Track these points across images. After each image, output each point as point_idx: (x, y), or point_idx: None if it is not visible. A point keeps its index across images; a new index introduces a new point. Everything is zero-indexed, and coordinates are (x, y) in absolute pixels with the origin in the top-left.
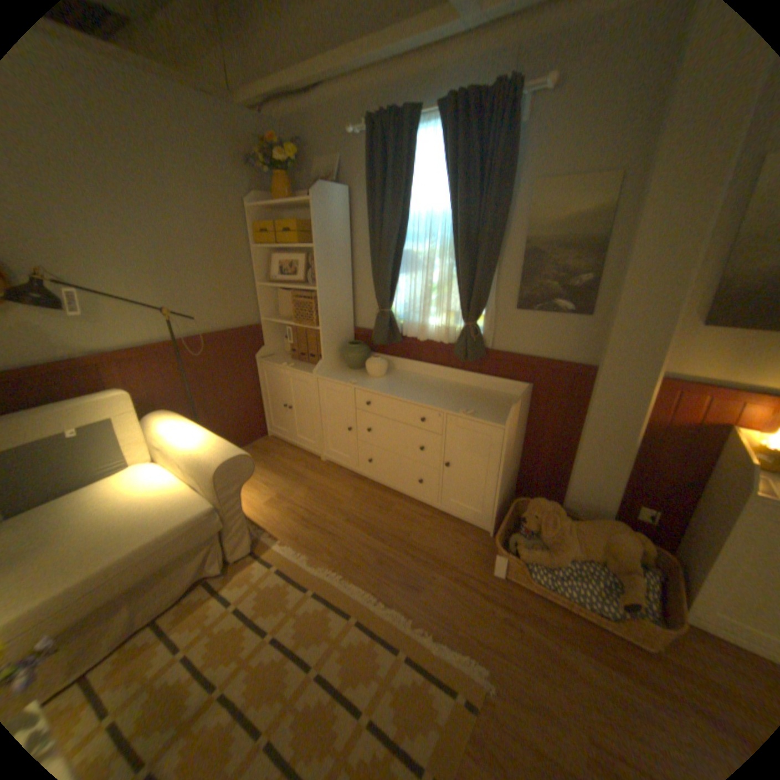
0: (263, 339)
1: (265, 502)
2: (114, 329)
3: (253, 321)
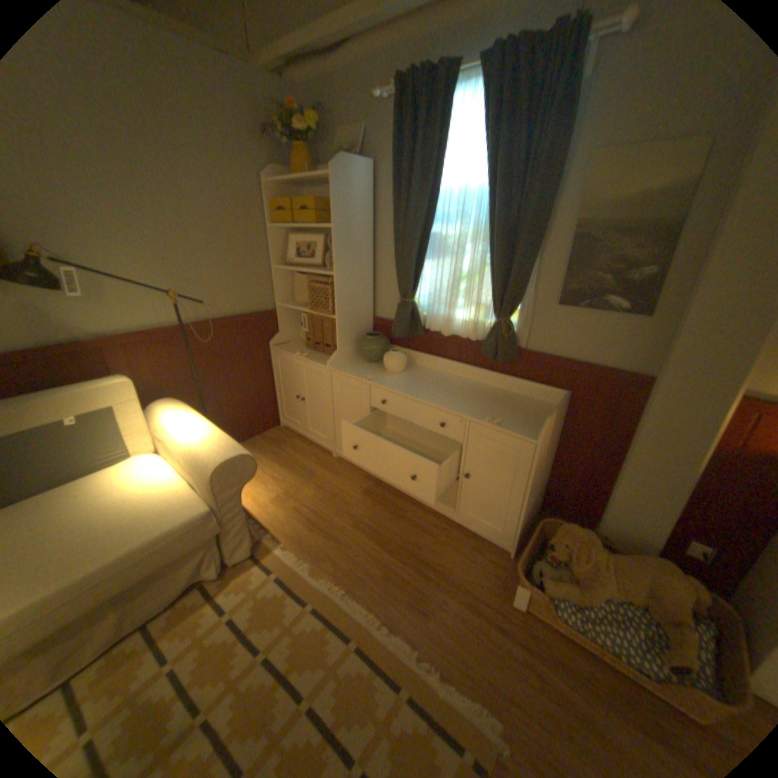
0: (278, 325)
1: (271, 499)
2: (120, 311)
3: (268, 307)
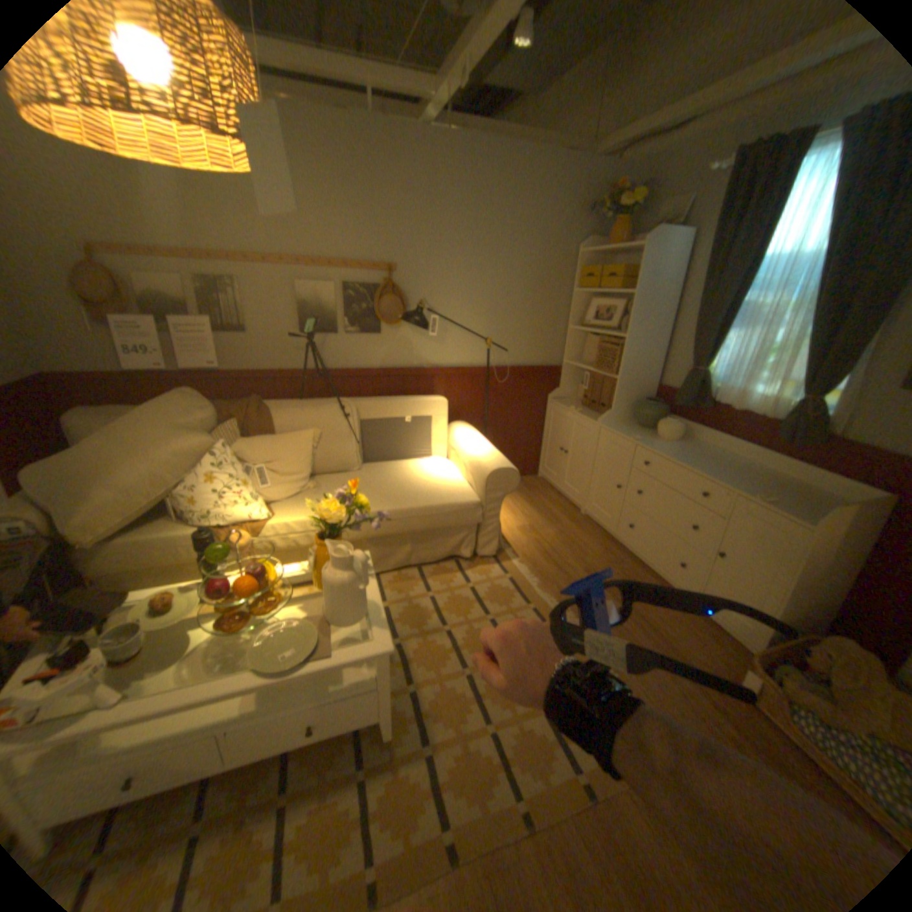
0: (560, 381)
1: (518, 527)
2: (451, 351)
3: (555, 363)
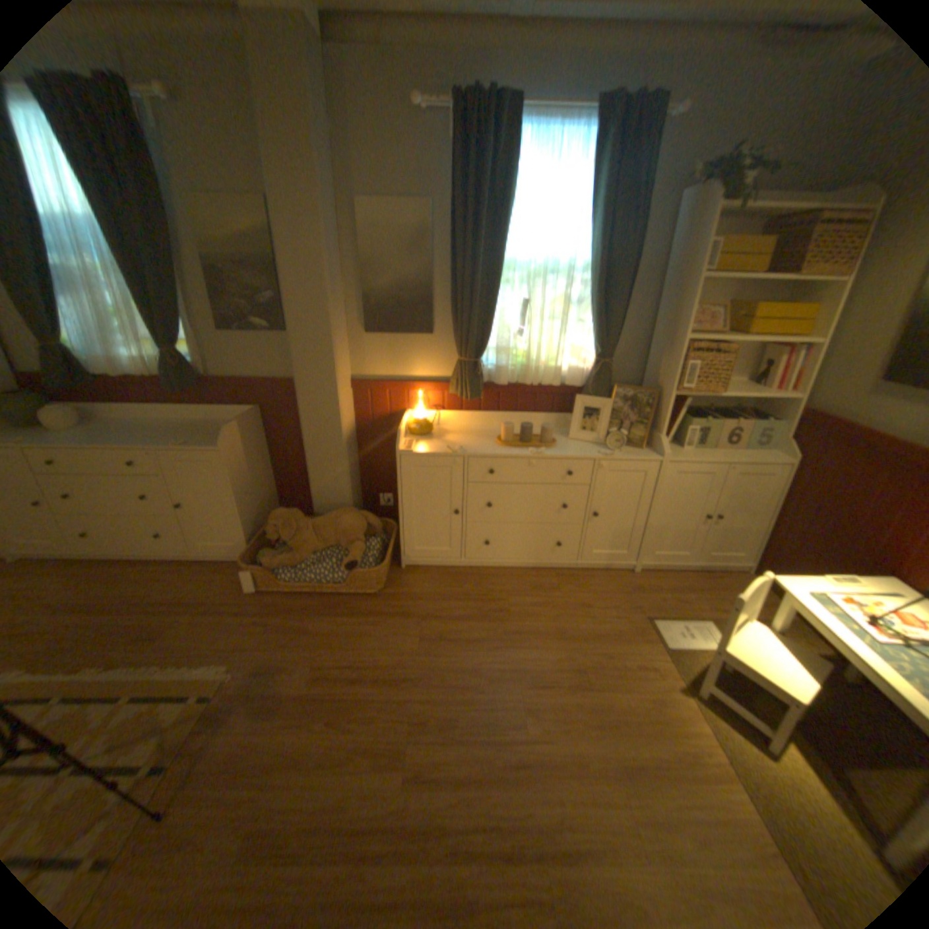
0: None
1: None
2: None
3: None
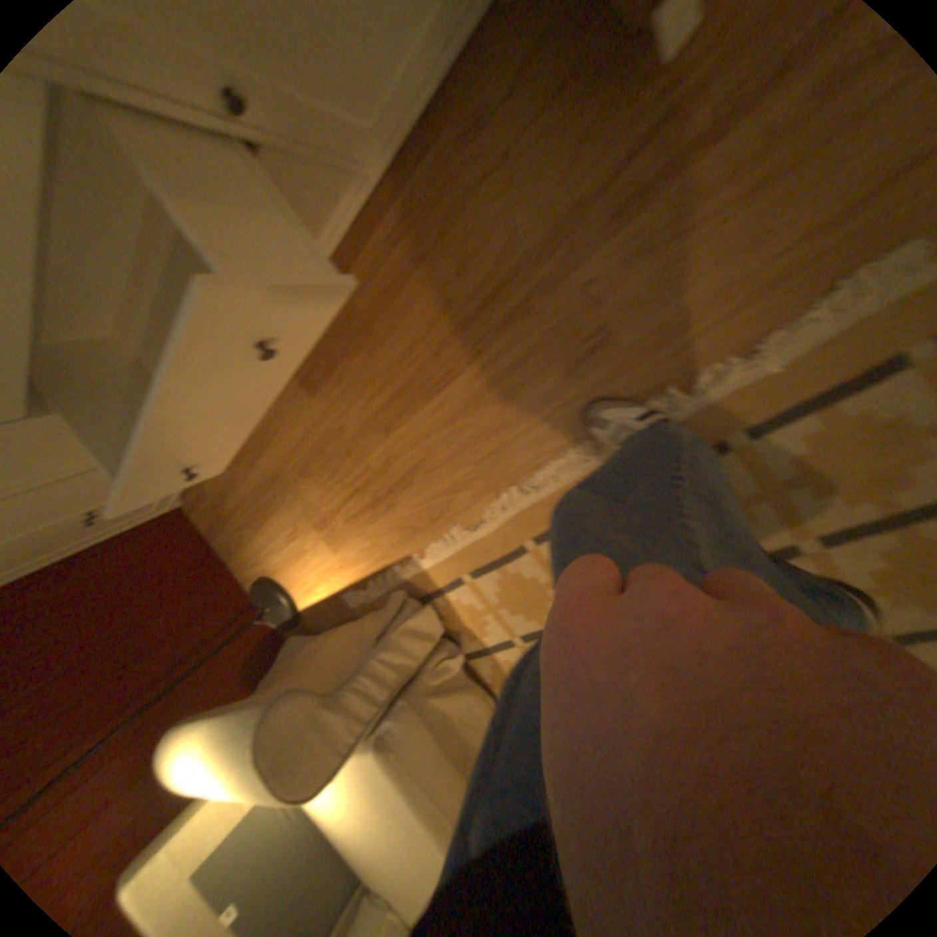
0: None
1: (329, 546)
2: None
3: None
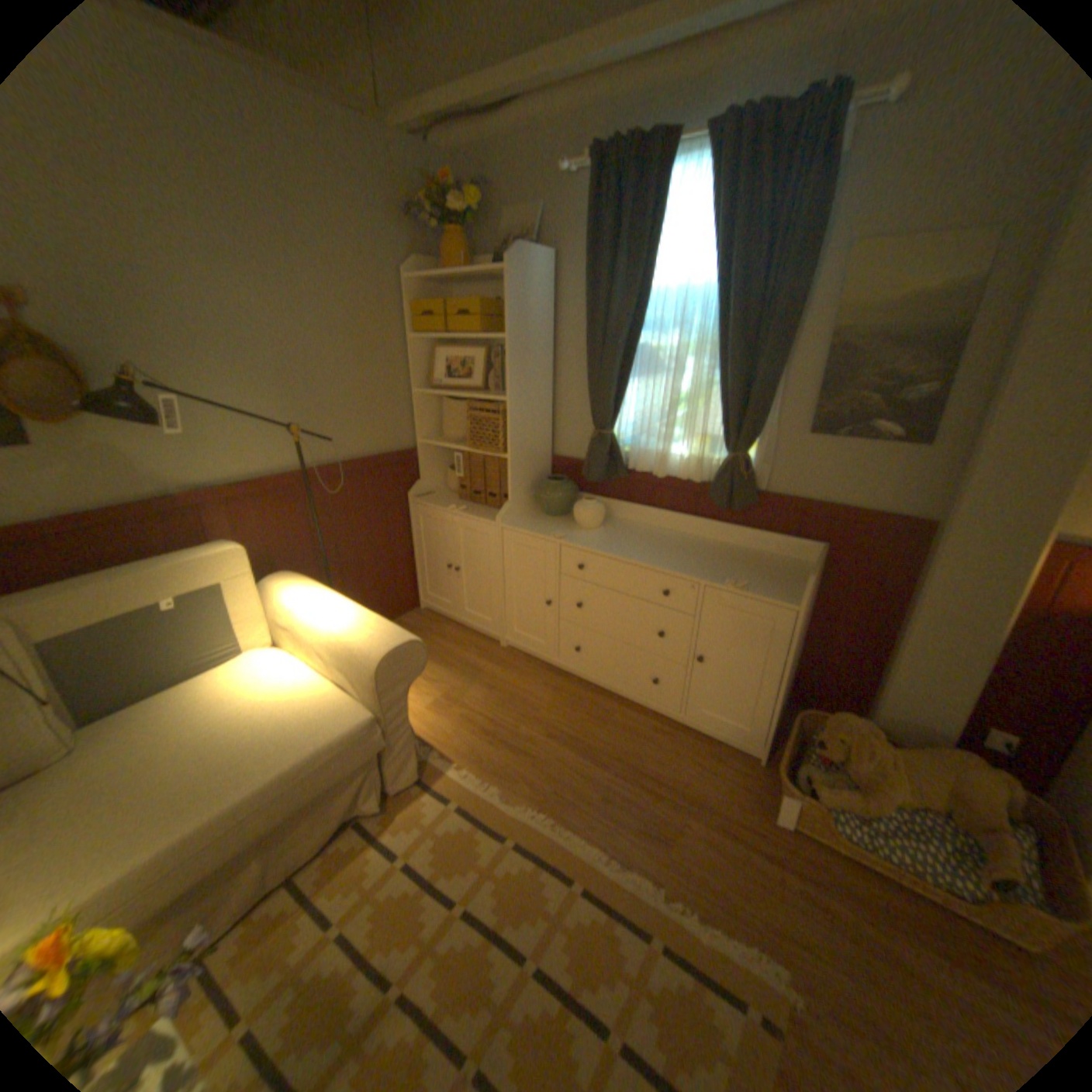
0: (419, 470)
1: (428, 706)
2: (223, 455)
3: (406, 445)
